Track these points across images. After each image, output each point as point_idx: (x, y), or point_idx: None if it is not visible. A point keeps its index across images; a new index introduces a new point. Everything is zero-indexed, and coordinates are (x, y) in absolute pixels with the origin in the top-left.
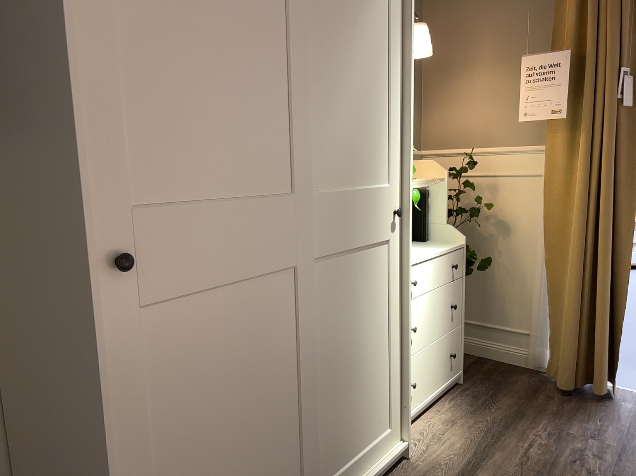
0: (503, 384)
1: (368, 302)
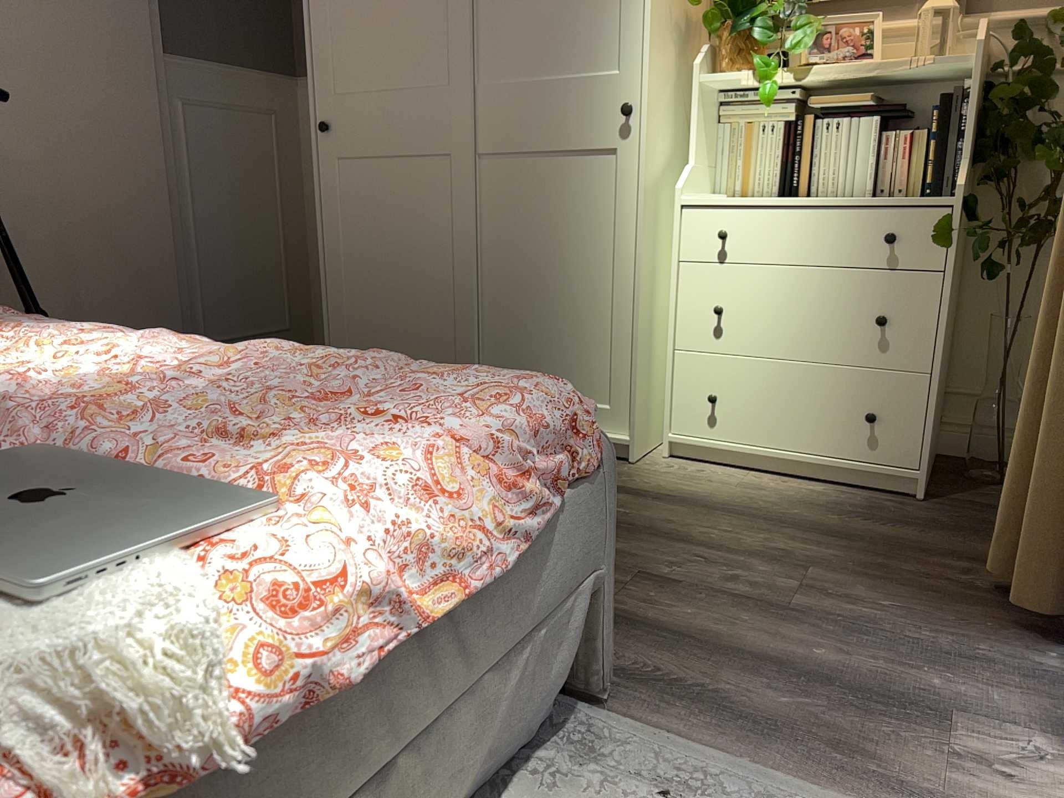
0: (979, 537)
1: (570, 223)
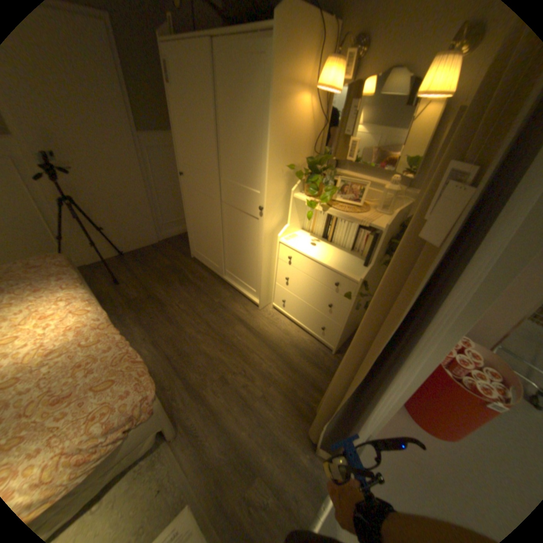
0: None
1: (247, 236)
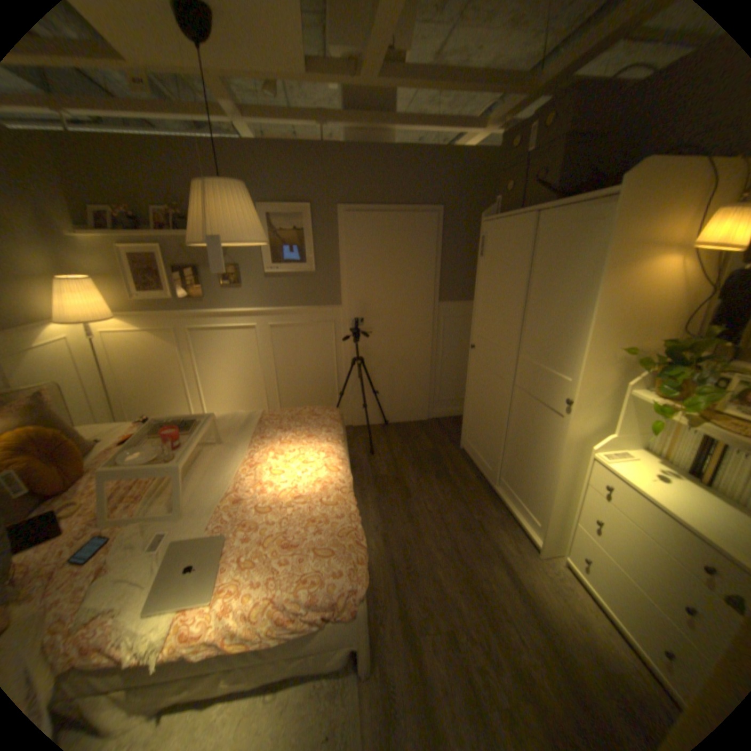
0: None
1: (542, 436)
